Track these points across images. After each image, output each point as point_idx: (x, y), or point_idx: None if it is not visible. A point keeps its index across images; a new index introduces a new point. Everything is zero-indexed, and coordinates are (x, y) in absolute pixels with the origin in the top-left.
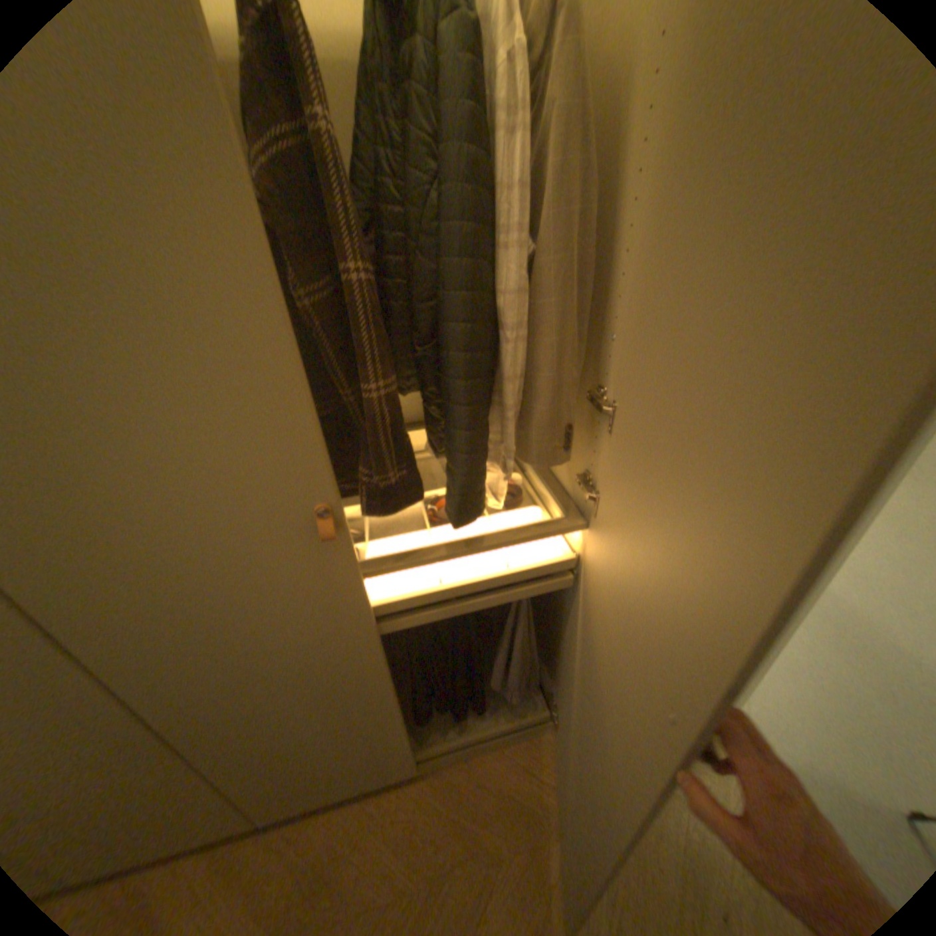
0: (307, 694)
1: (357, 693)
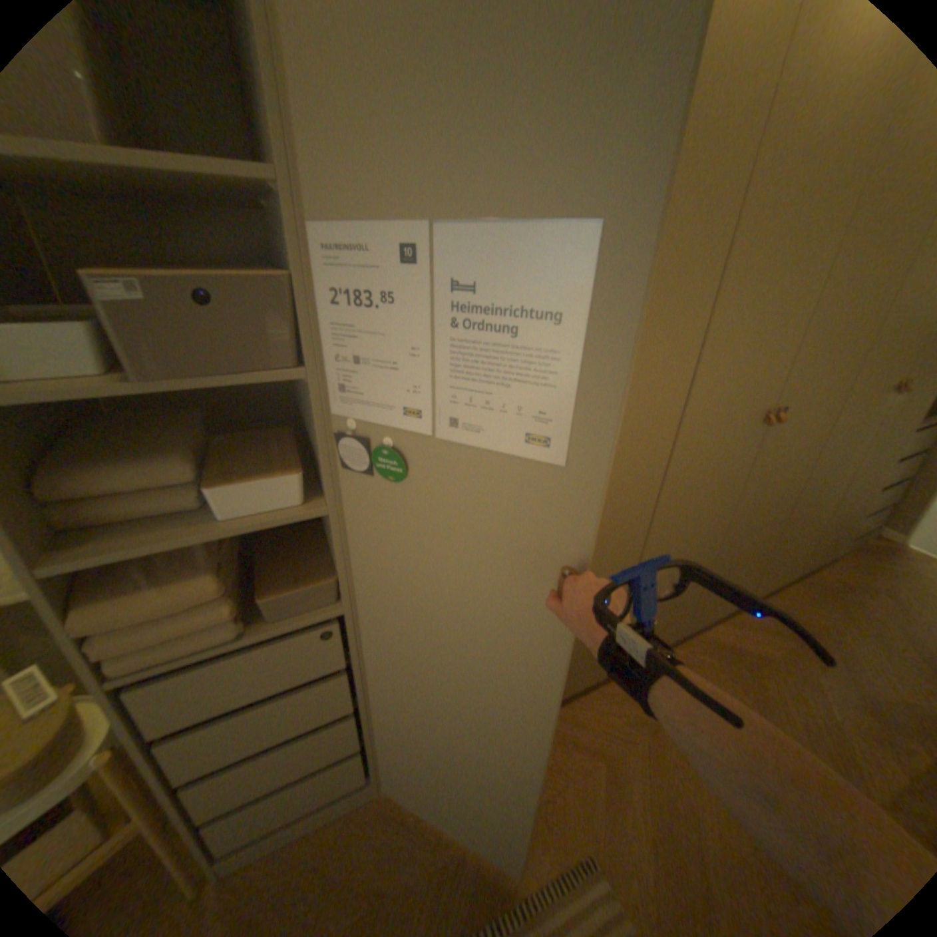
0: (837, 485)
1: (843, 489)
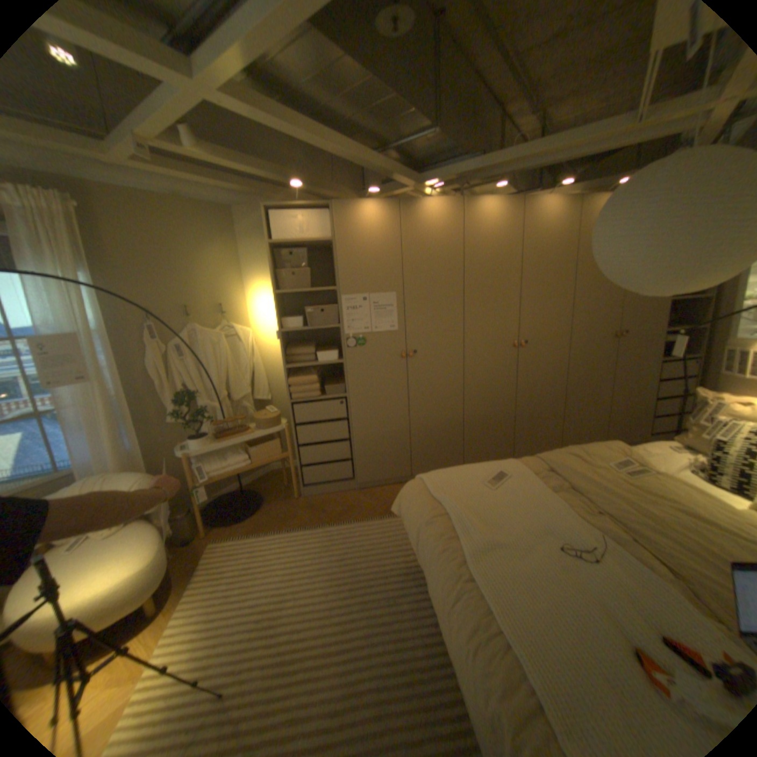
0: (597, 386)
1: (606, 390)
